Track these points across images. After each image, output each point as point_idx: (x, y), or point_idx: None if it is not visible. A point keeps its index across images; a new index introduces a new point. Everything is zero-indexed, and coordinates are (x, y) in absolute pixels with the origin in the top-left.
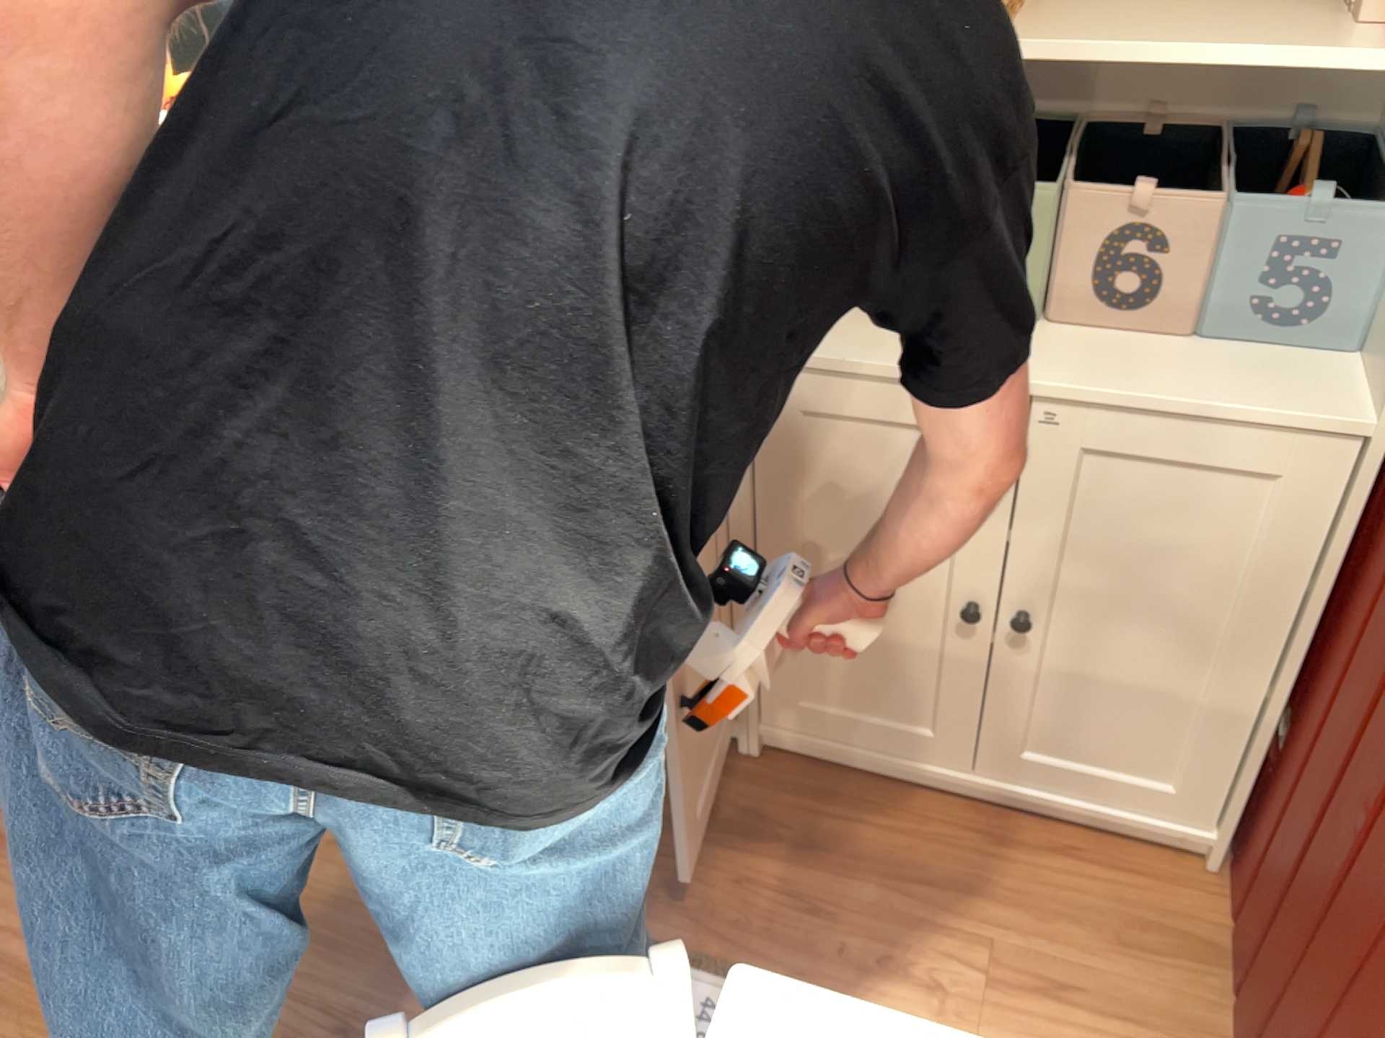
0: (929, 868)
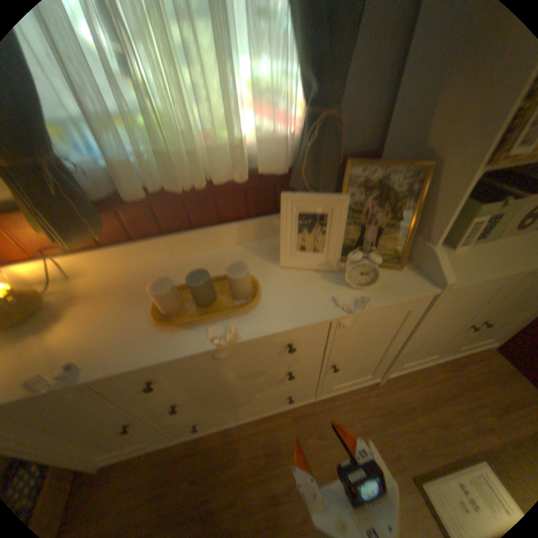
0: (453, 393)
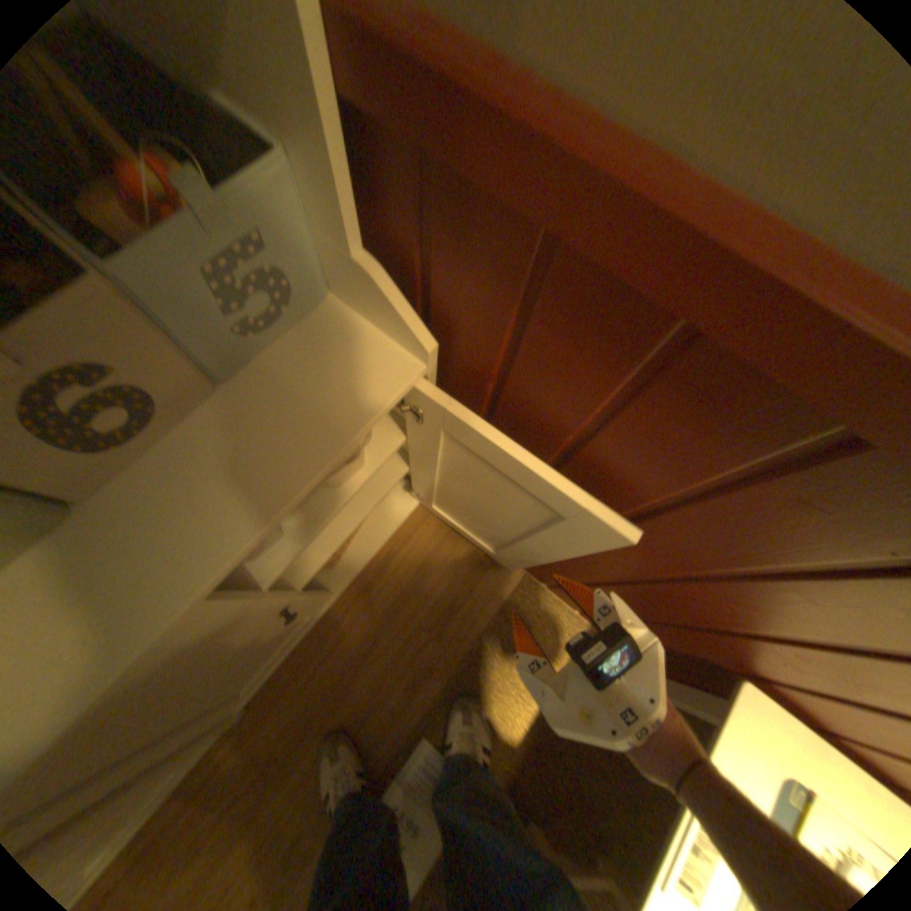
0: (370, 638)
